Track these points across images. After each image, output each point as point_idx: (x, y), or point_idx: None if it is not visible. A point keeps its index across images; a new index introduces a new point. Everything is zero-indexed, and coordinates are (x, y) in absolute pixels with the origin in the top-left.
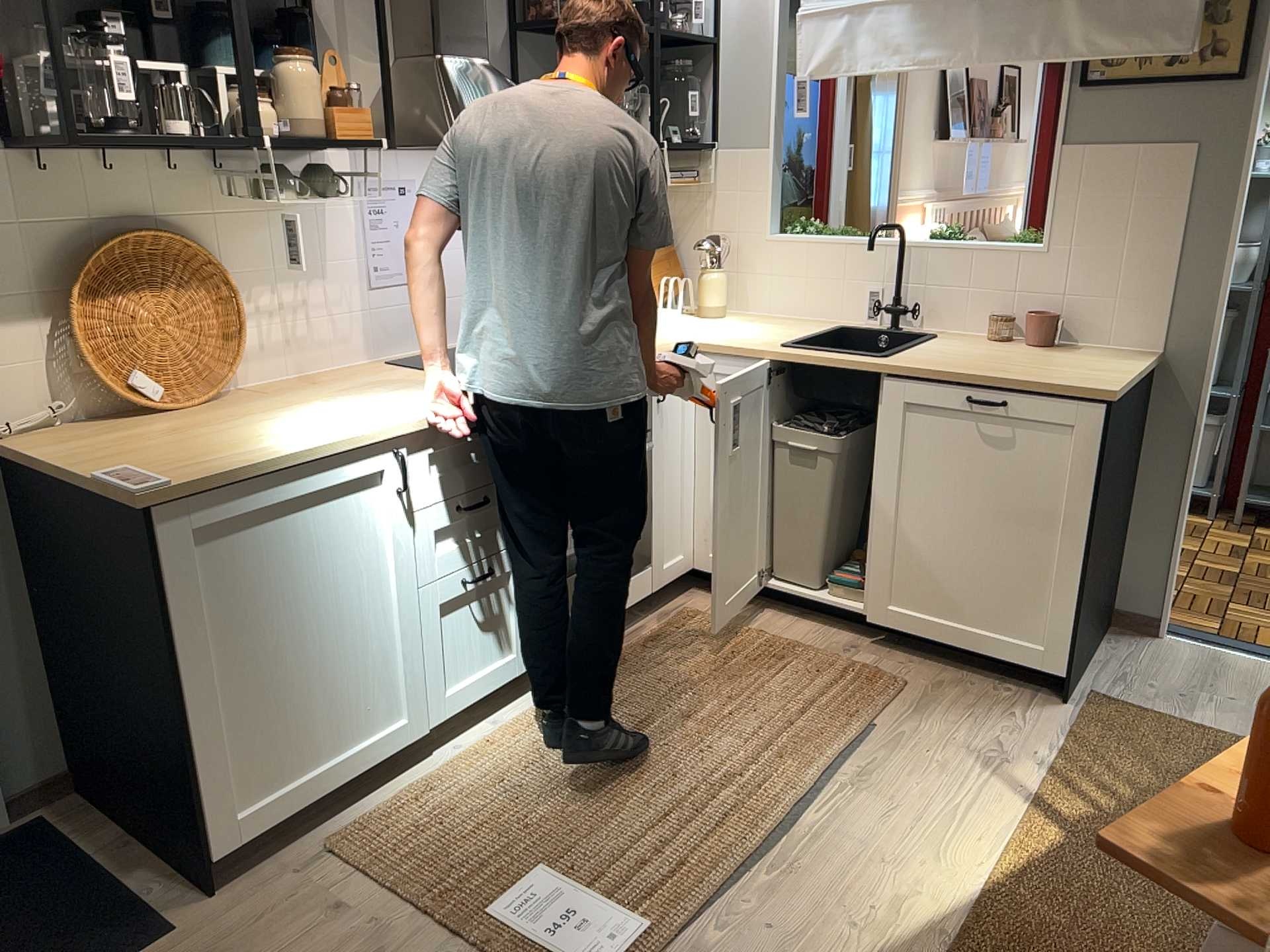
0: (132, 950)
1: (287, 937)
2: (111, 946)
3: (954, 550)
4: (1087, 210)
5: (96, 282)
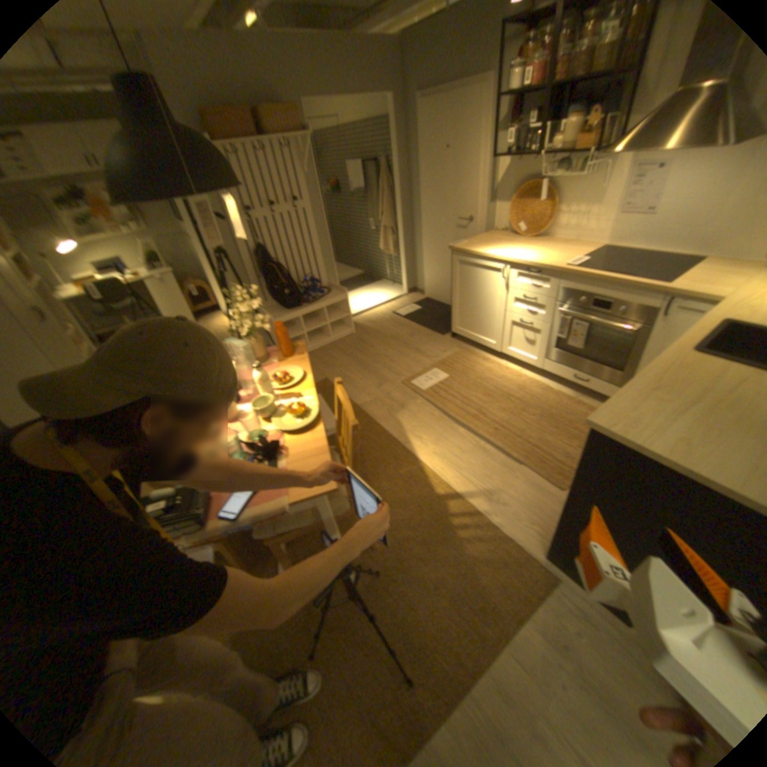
0: (439, 332)
1: (437, 347)
2: (440, 330)
3: None
4: None
5: (523, 194)
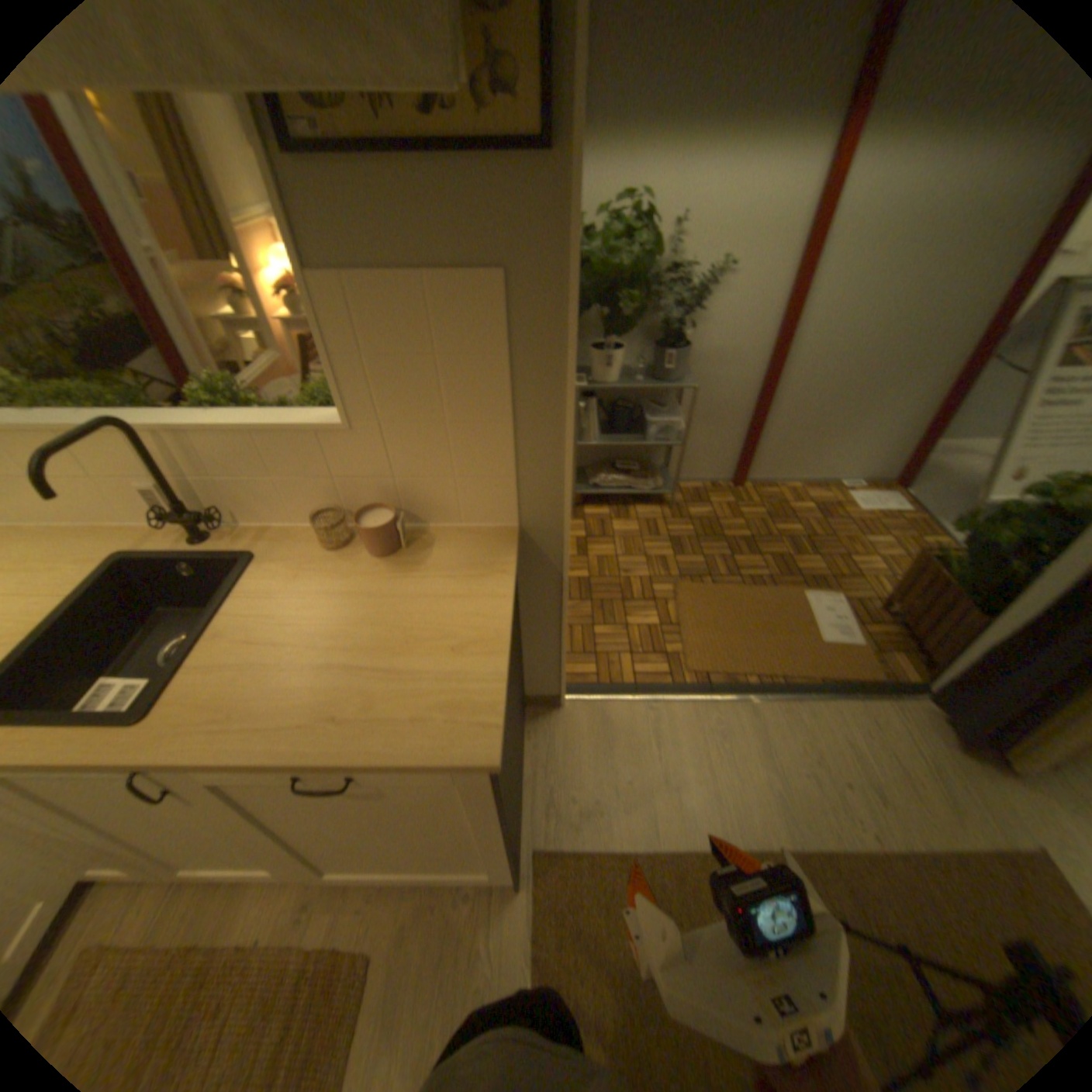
0: None
1: None
2: None
3: (362, 848)
4: (383, 372)
5: None
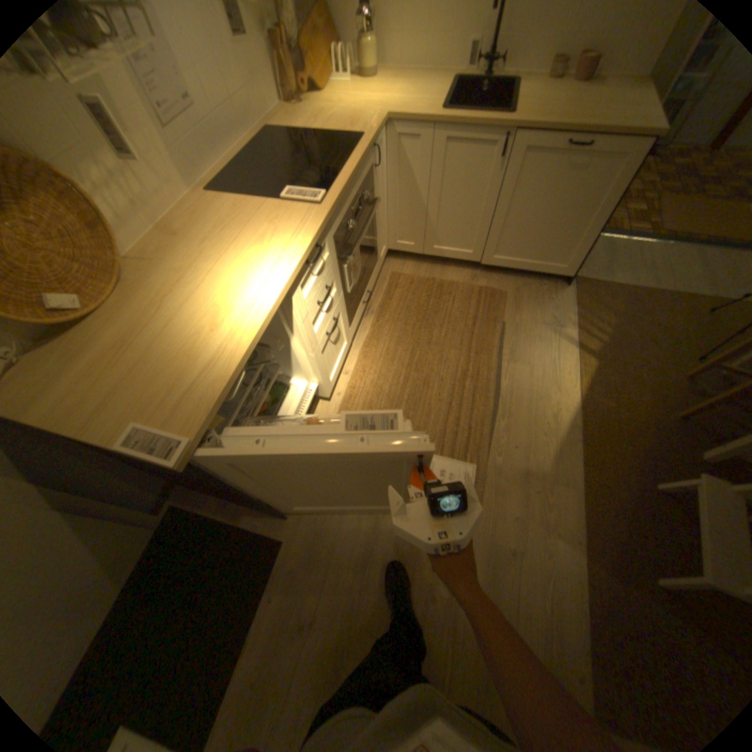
0: (269, 561)
1: (331, 526)
2: (258, 563)
3: (531, 229)
4: None
5: None
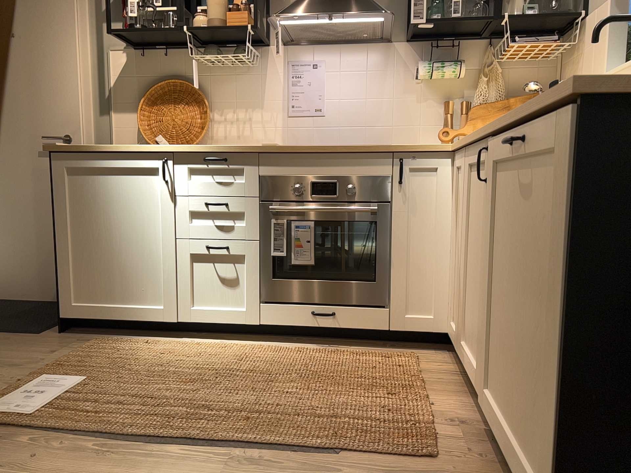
0: (25, 331)
1: (32, 350)
2: (27, 328)
3: (514, 333)
4: None
5: (154, 98)
